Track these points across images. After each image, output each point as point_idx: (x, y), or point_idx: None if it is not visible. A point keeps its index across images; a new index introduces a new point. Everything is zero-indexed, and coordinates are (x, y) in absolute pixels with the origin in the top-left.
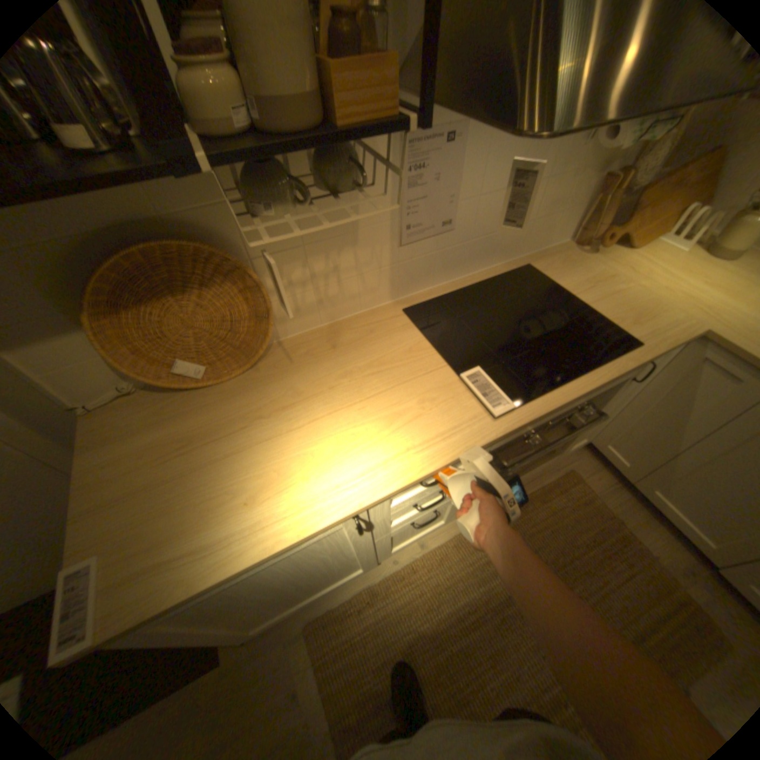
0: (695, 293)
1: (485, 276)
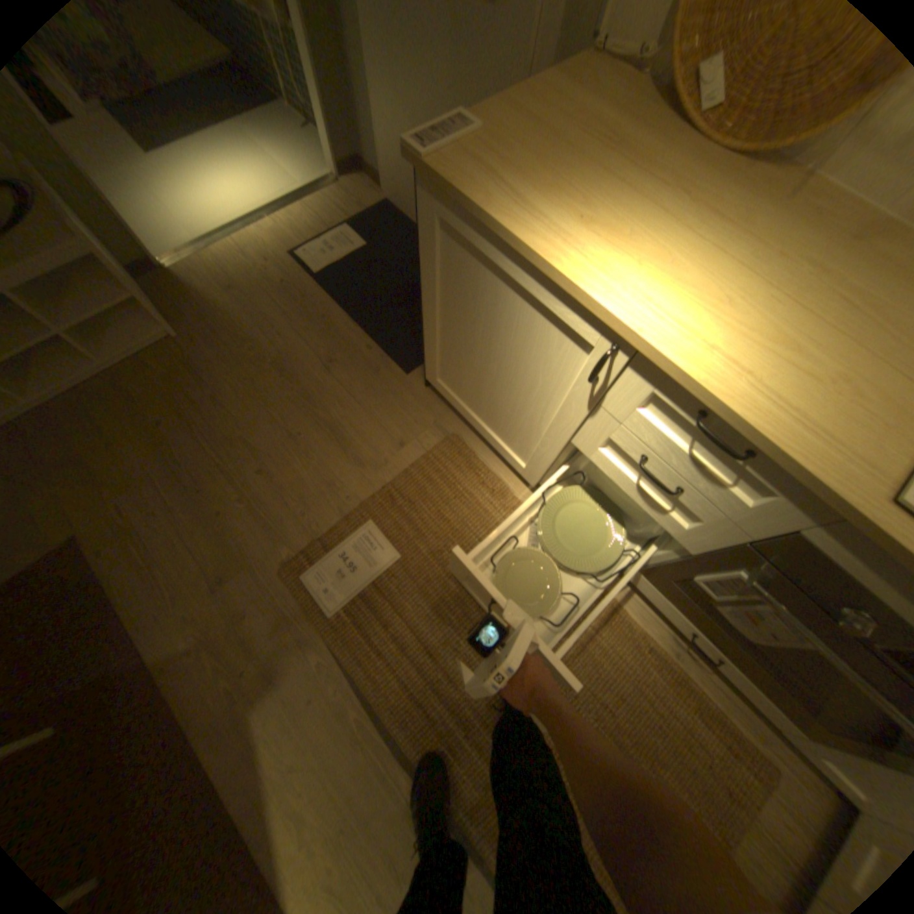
0: None
1: None
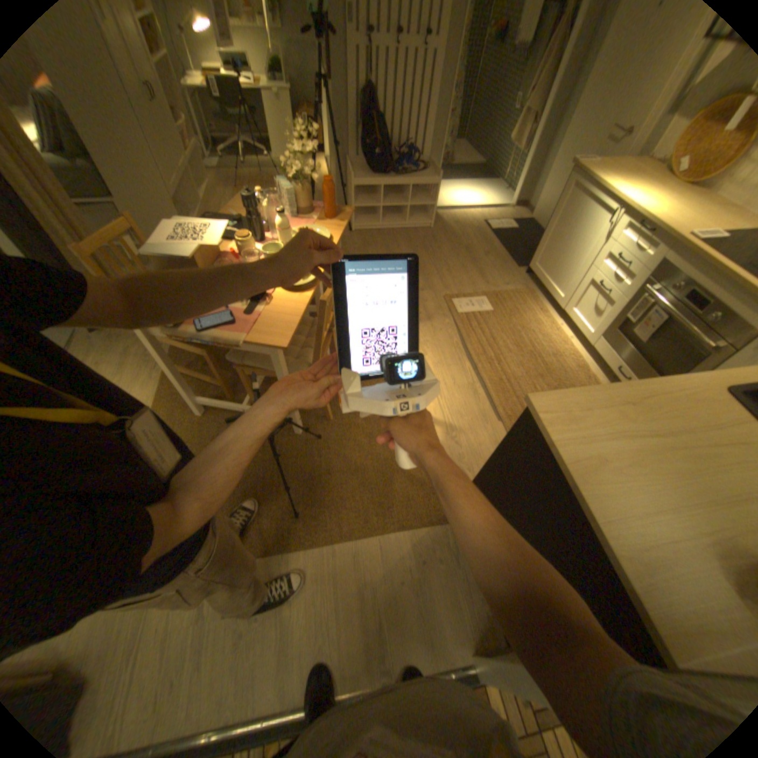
0: None
1: None
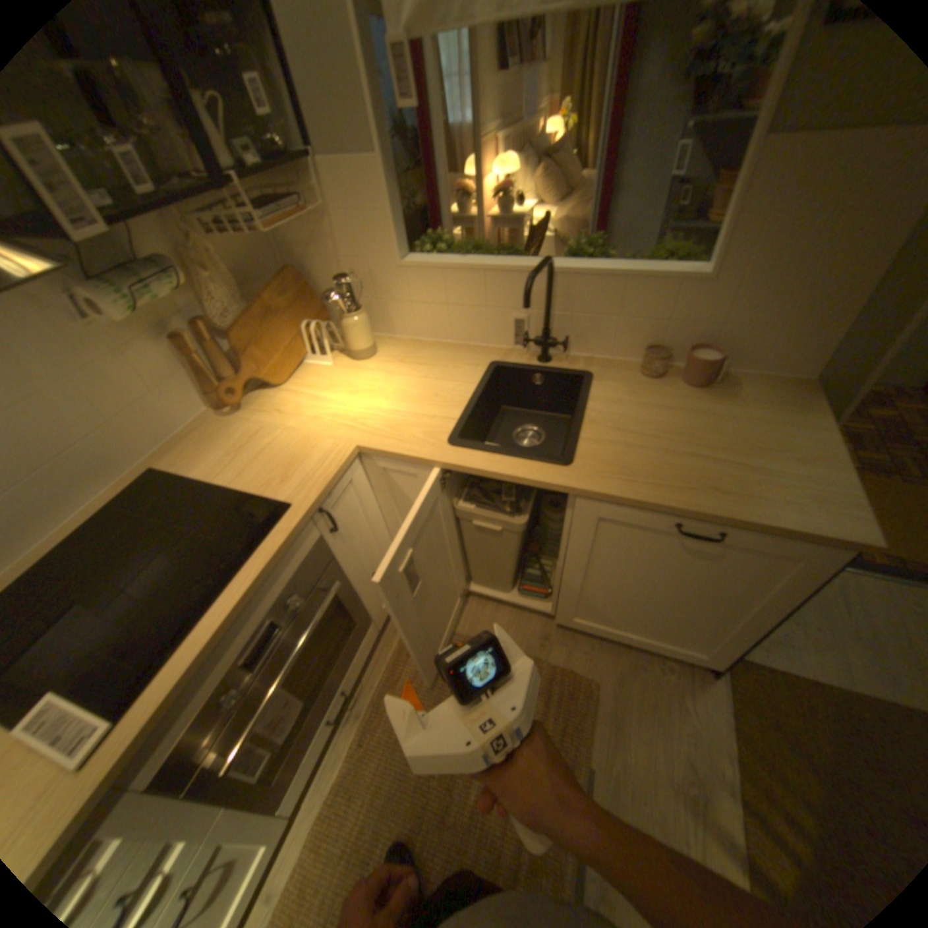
0: (343, 408)
1: (96, 511)
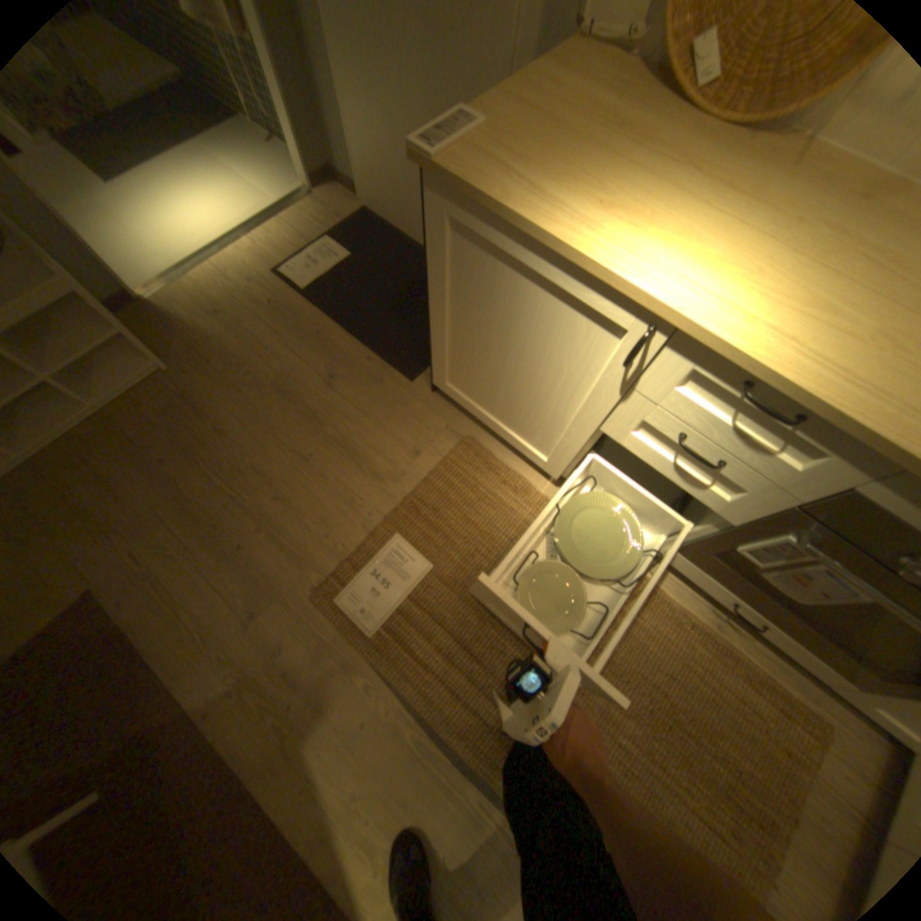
0: None
1: None
